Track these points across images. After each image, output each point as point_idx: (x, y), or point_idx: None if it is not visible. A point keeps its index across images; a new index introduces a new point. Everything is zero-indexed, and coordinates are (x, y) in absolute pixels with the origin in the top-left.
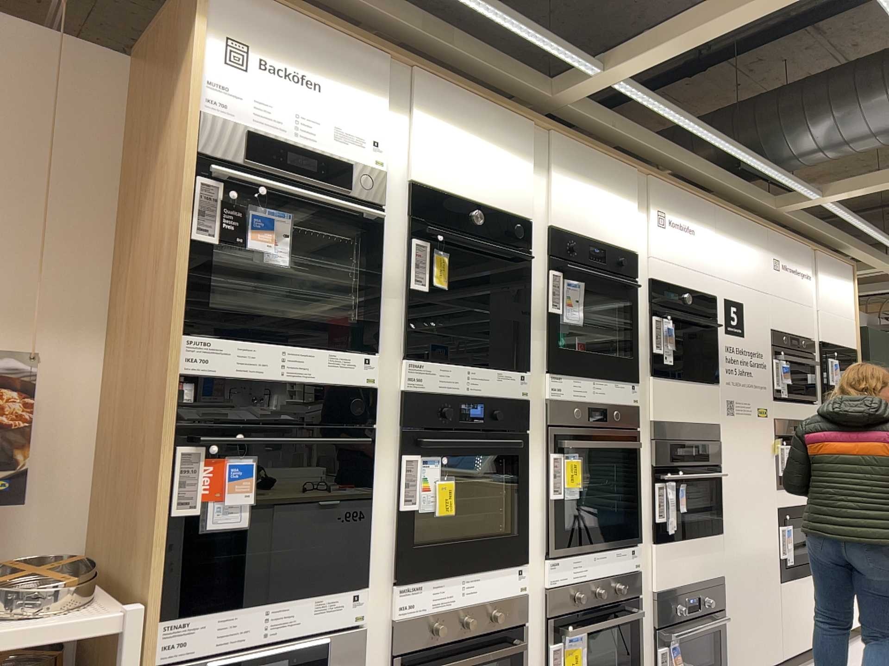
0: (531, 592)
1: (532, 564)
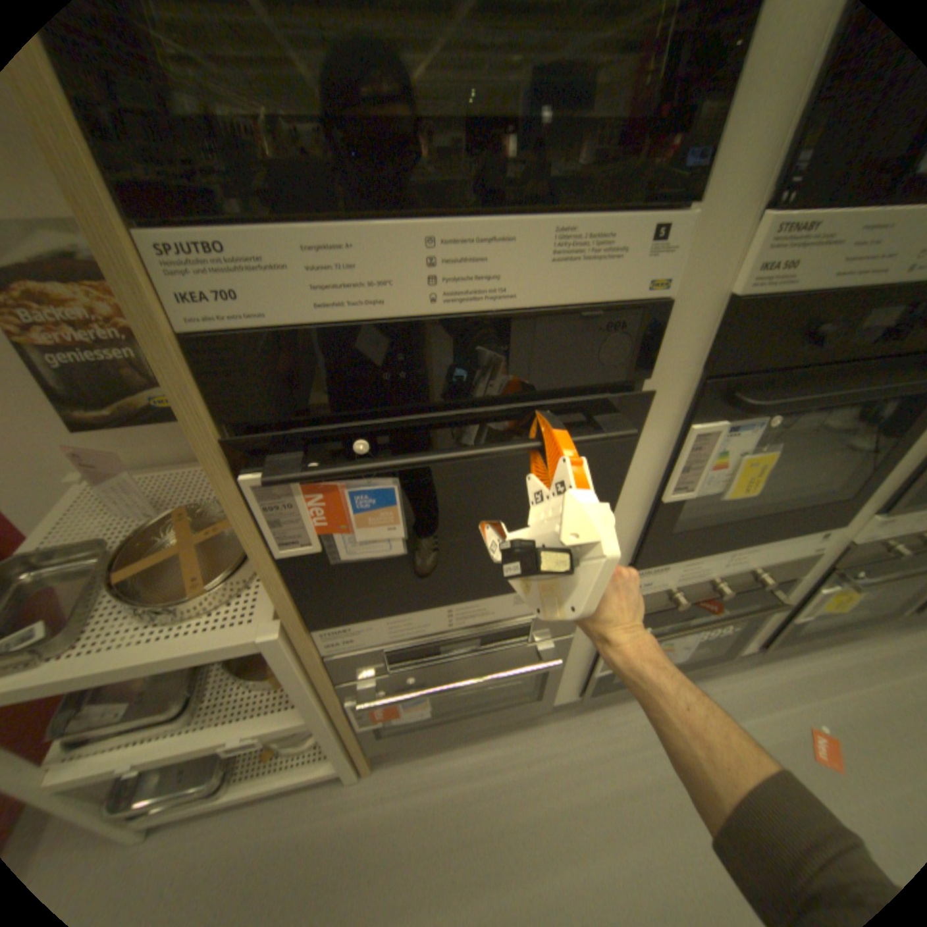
0: (827, 553)
1: (848, 528)
